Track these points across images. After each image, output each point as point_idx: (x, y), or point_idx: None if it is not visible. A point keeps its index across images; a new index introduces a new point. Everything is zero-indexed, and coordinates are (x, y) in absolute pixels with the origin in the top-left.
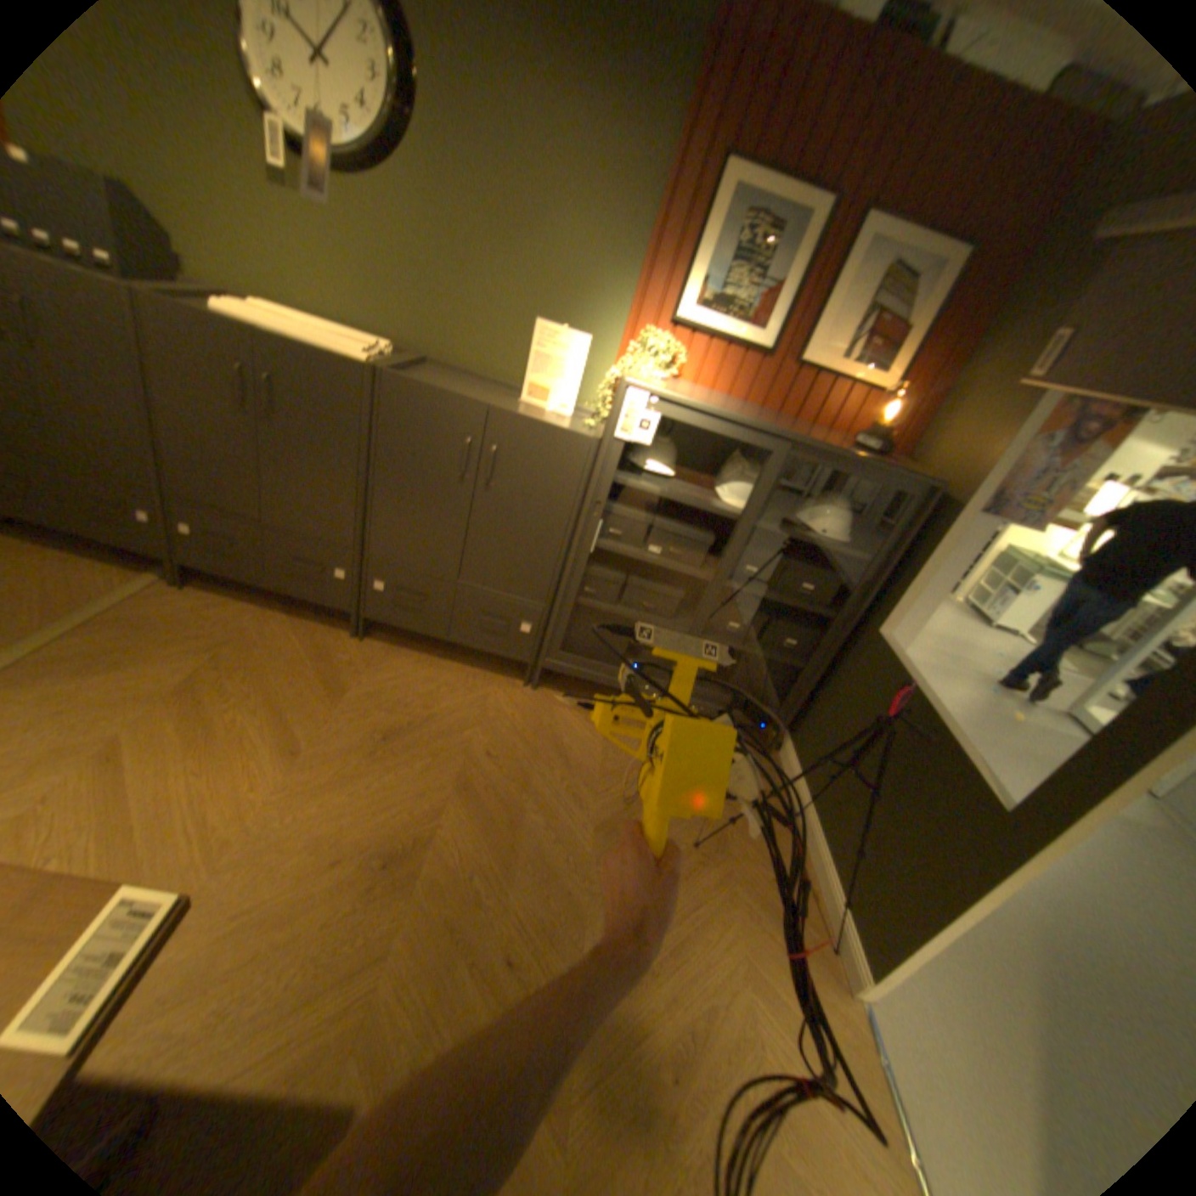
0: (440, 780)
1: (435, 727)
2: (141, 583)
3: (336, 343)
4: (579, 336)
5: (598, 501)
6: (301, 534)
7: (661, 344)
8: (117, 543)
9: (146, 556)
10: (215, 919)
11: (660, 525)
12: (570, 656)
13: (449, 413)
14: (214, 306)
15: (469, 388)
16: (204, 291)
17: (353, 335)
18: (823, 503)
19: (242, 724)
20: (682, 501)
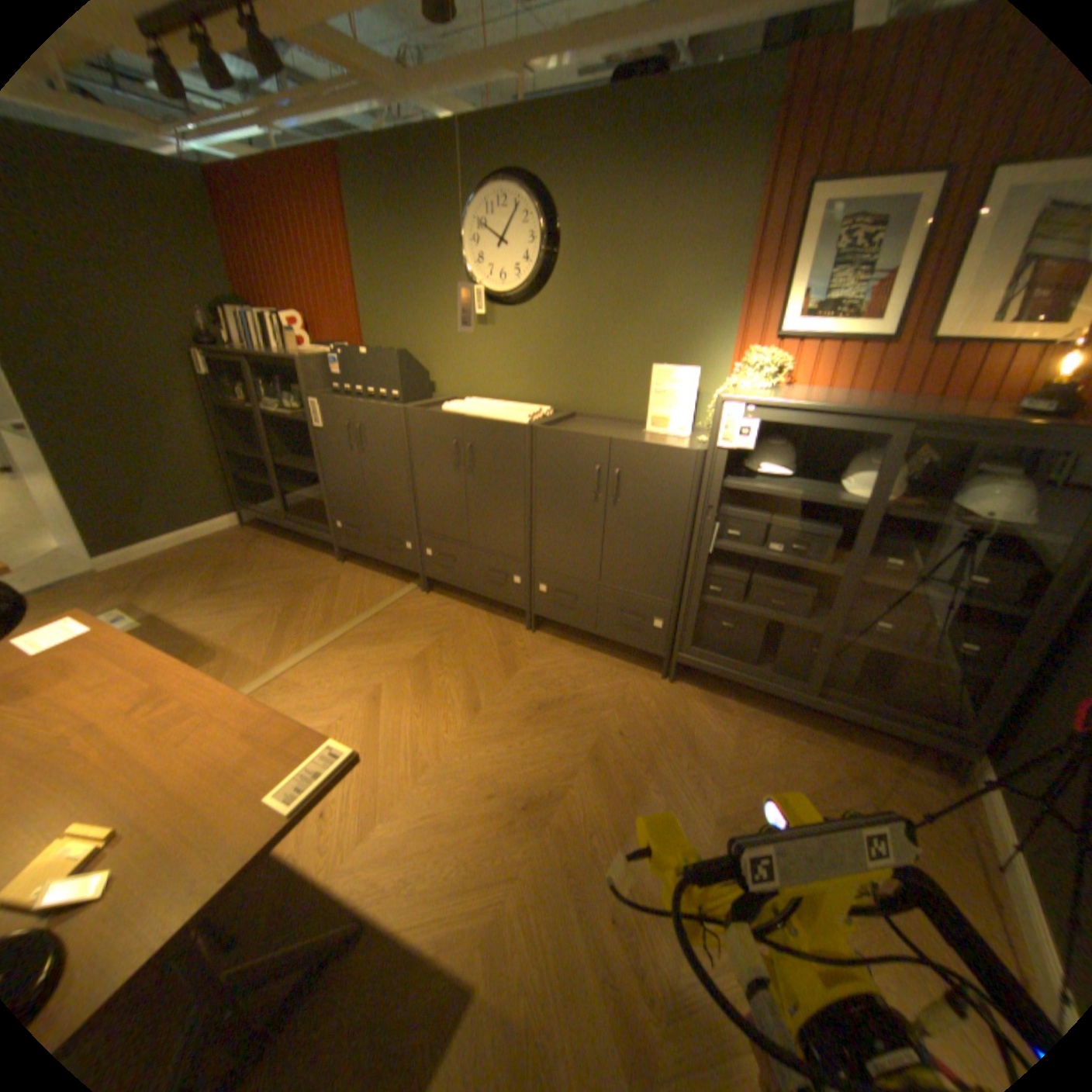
0: (577, 748)
1: (579, 705)
2: (408, 589)
3: (512, 415)
4: (690, 370)
5: (710, 505)
6: (493, 551)
7: (765, 359)
8: (397, 563)
9: (411, 570)
10: (412, 815)
11: (779, 523)
12: (702, 652)
13: (583, 449)
14: (449, 407)
15: (605, 428)
16: (445, 400)
17: (525, 407)
18: (988, 483)
19: (448, 685)
20: (798, 497)
